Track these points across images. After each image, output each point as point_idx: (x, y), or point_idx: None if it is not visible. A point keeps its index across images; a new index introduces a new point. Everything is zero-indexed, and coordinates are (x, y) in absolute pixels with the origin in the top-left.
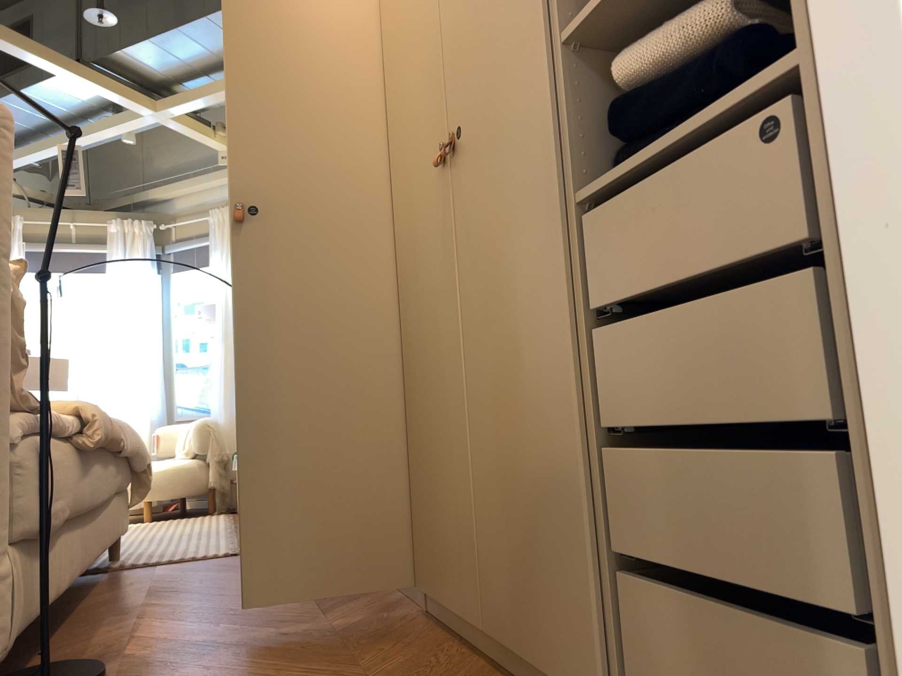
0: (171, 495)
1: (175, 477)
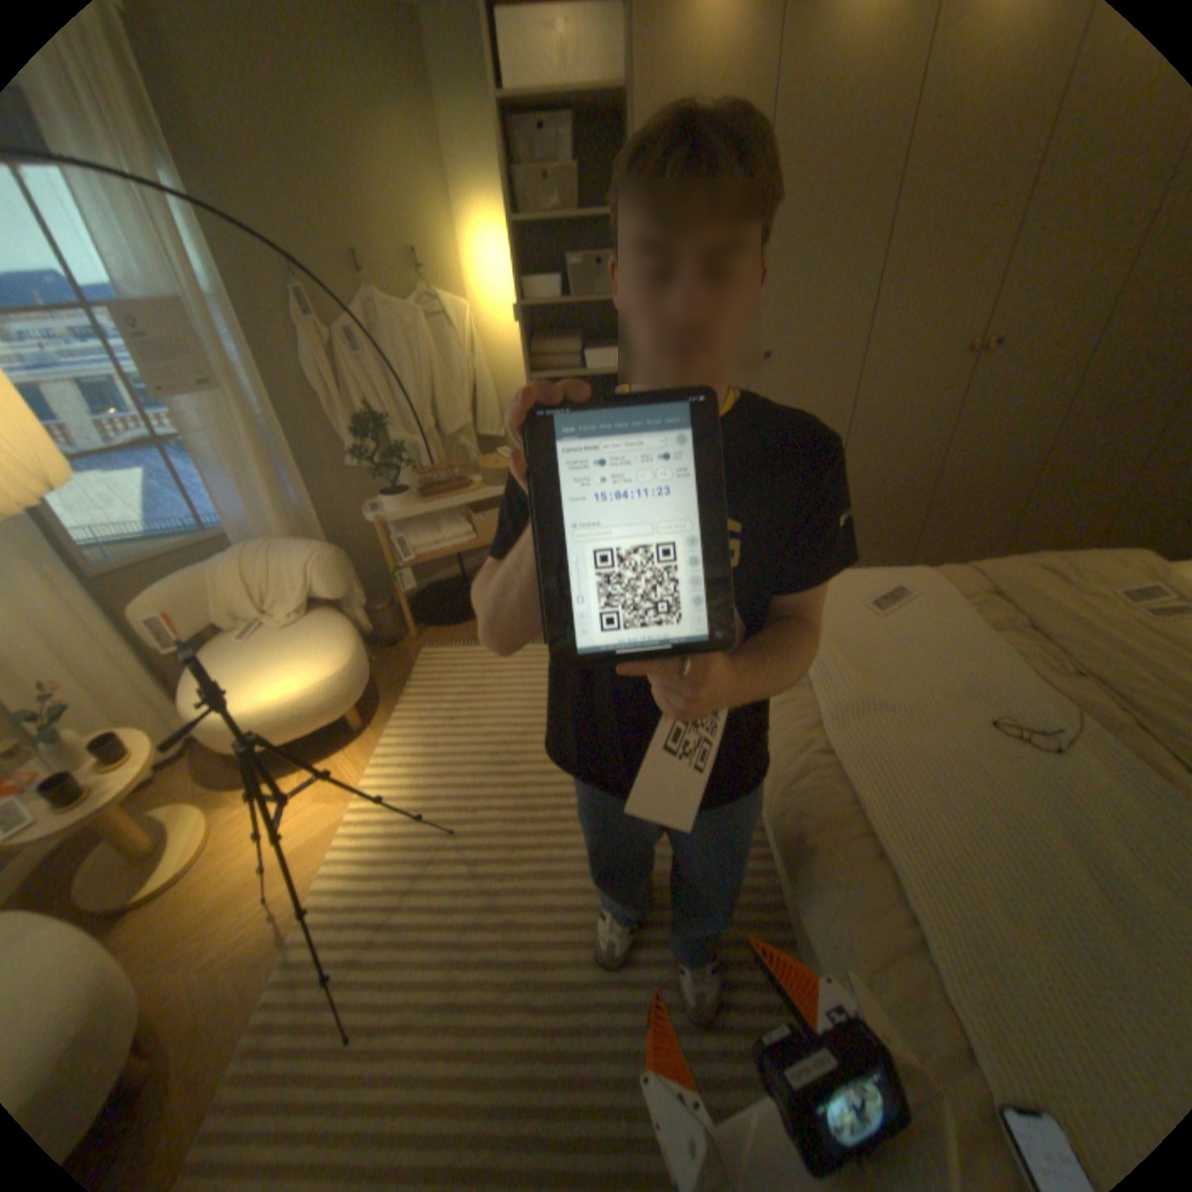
0: (367, 683)
1: (364, 657)
